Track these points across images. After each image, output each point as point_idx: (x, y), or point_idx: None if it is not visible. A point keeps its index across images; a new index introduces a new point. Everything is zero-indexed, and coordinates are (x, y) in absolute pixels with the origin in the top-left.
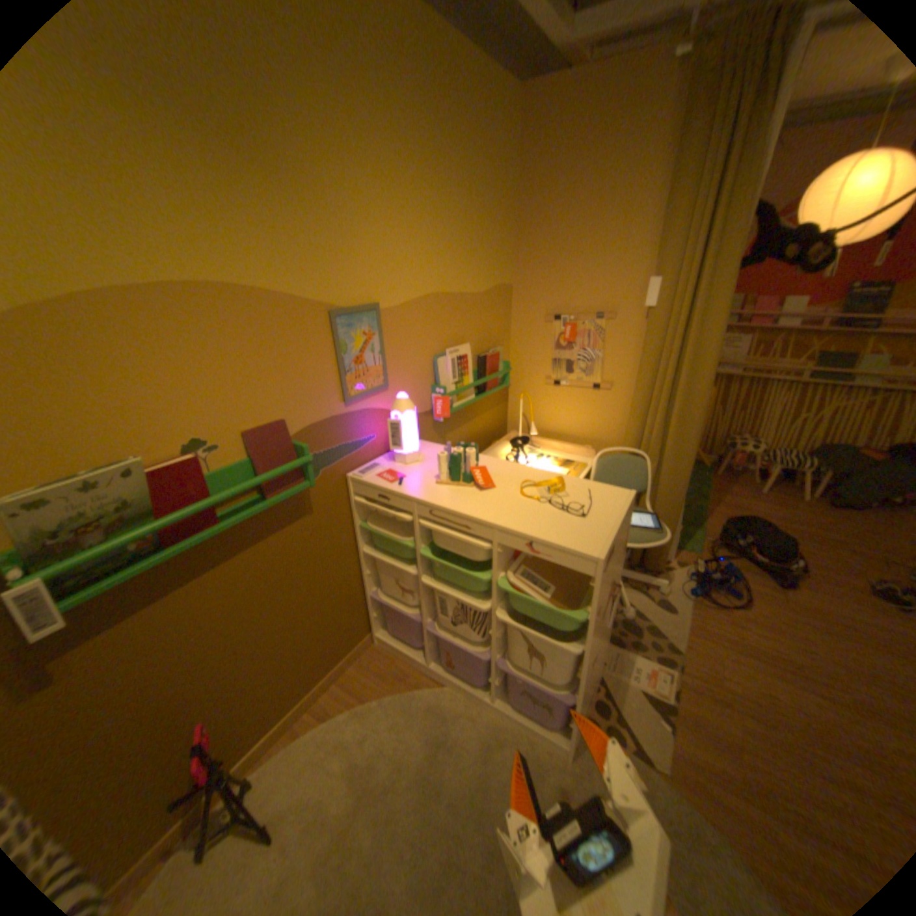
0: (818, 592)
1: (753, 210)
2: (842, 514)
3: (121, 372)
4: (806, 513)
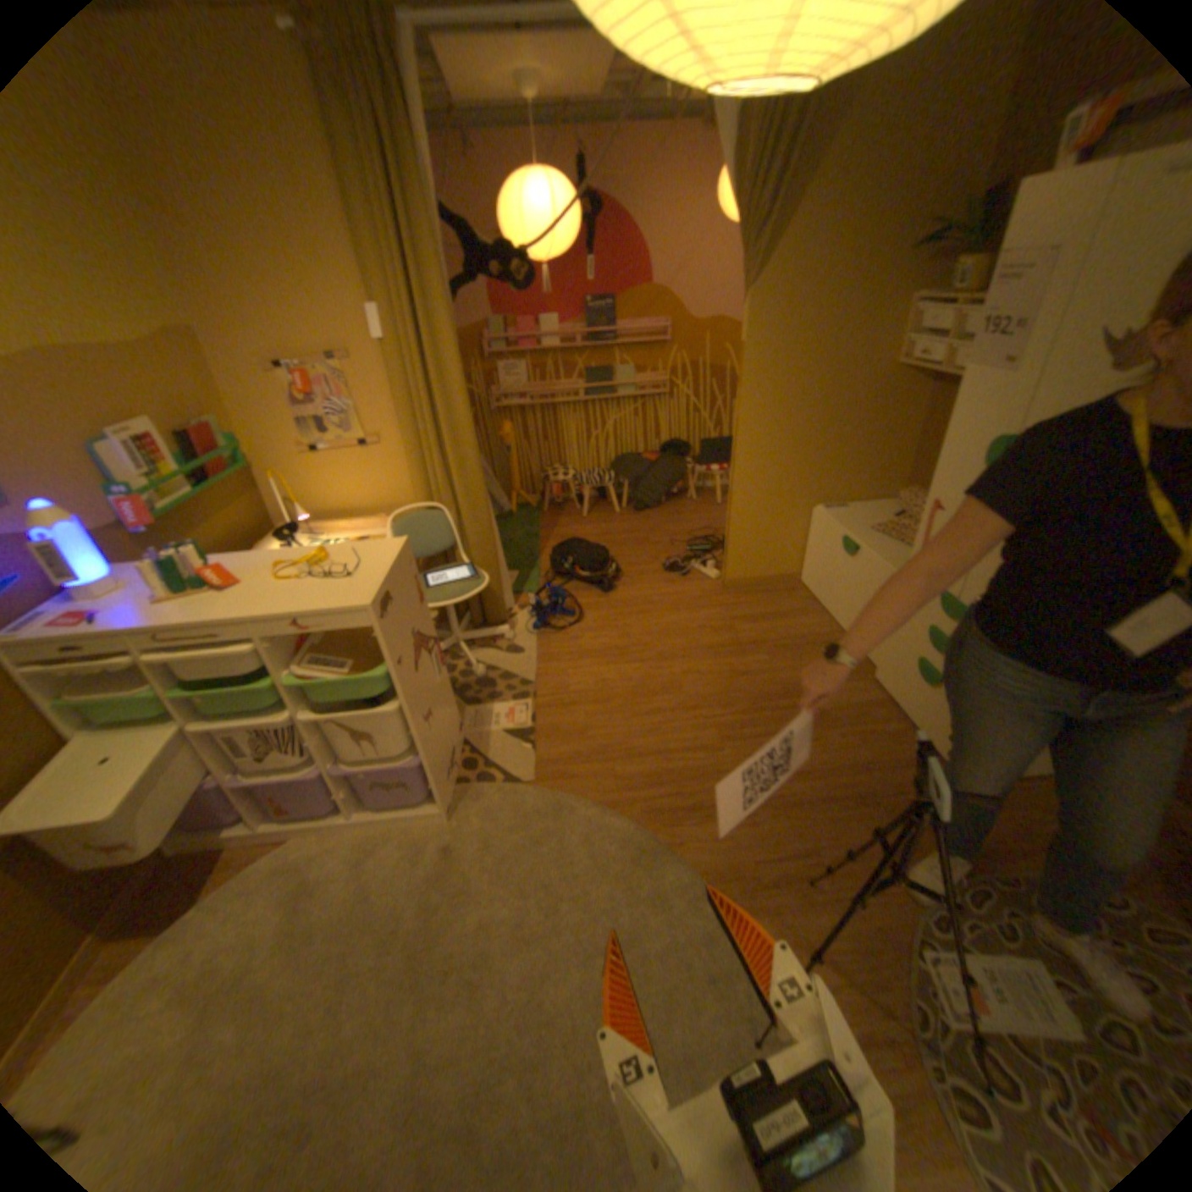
0: (628, 586)
1: (432, 228)
2: (641, 517)
3: None
4: (616, 525)
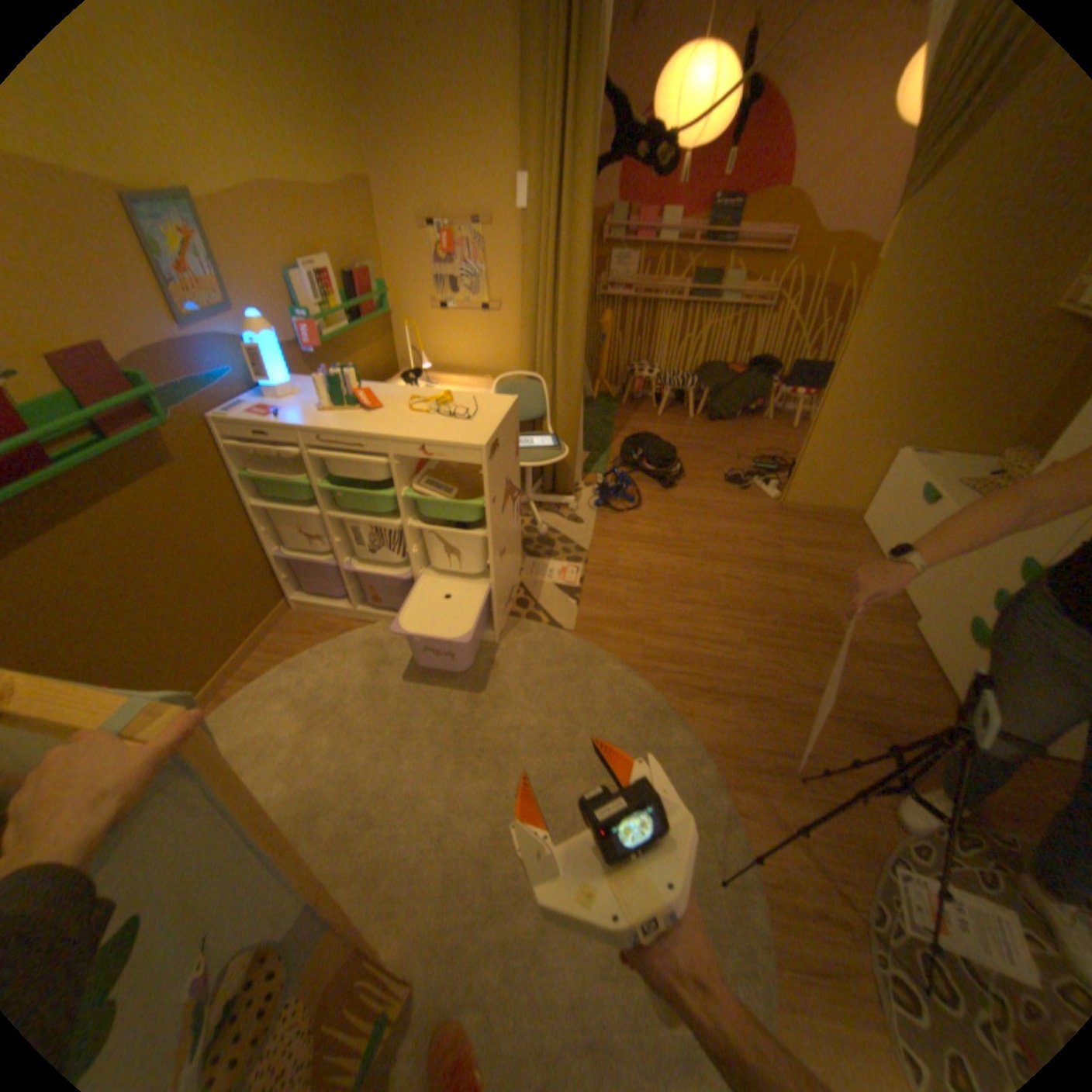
0: (688, 487)
1: (598, 100)
2: (714, 426)
3: None
4: (688, 429)
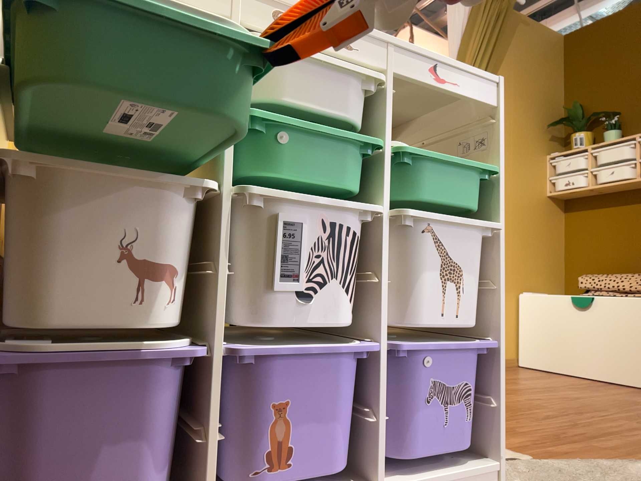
0: None
1: None
2: None
3: None
4: None
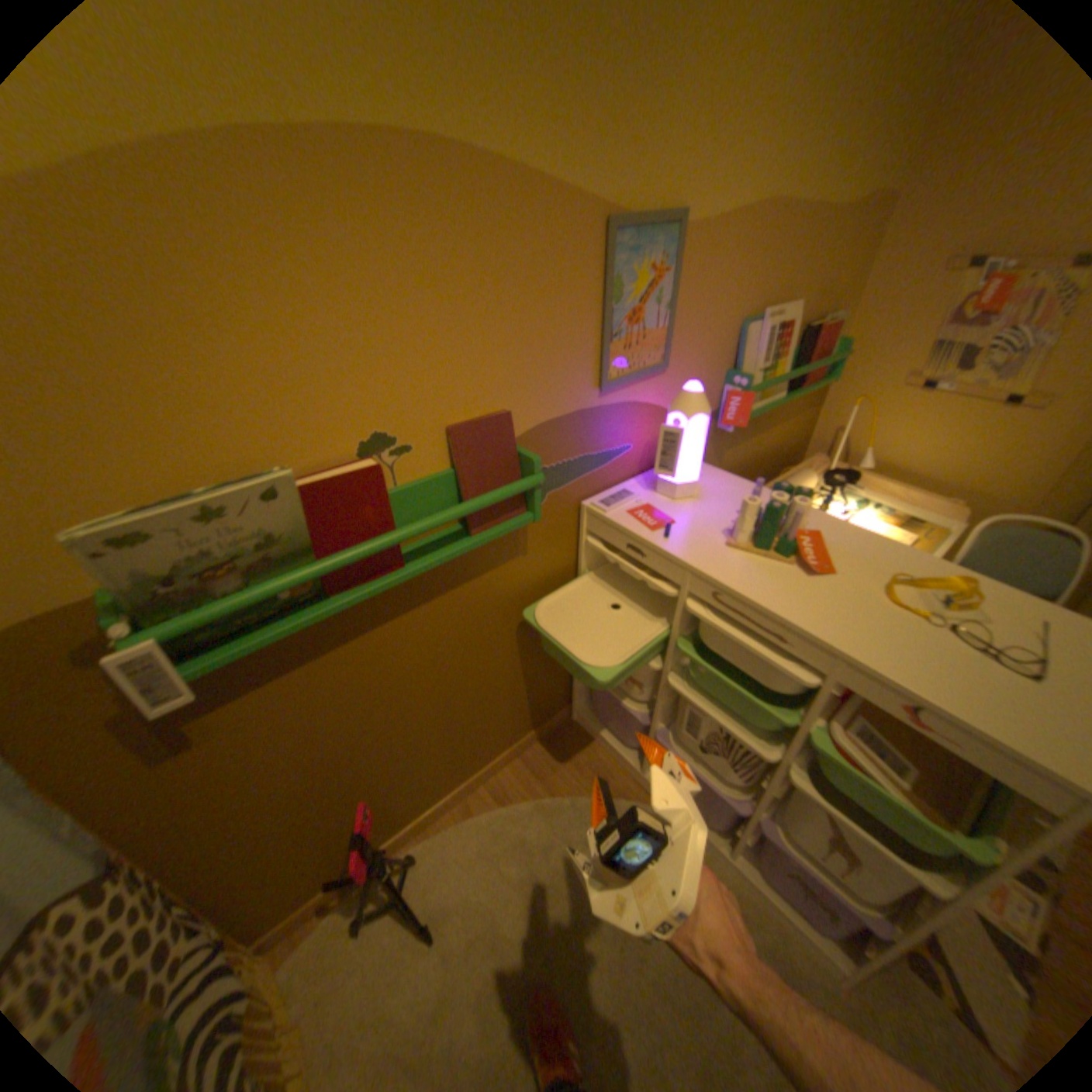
0: None
1: None
2: None
3: (269, 304)
4: None
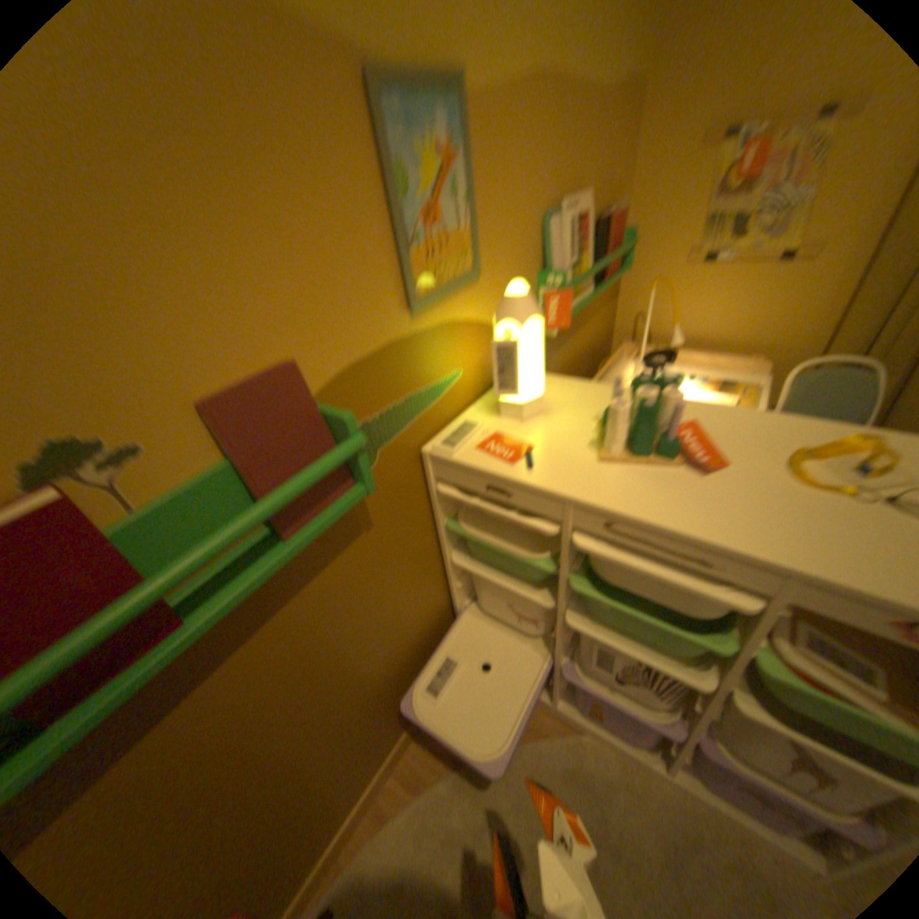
0: None
1: None
2: None
3: None
4: None
